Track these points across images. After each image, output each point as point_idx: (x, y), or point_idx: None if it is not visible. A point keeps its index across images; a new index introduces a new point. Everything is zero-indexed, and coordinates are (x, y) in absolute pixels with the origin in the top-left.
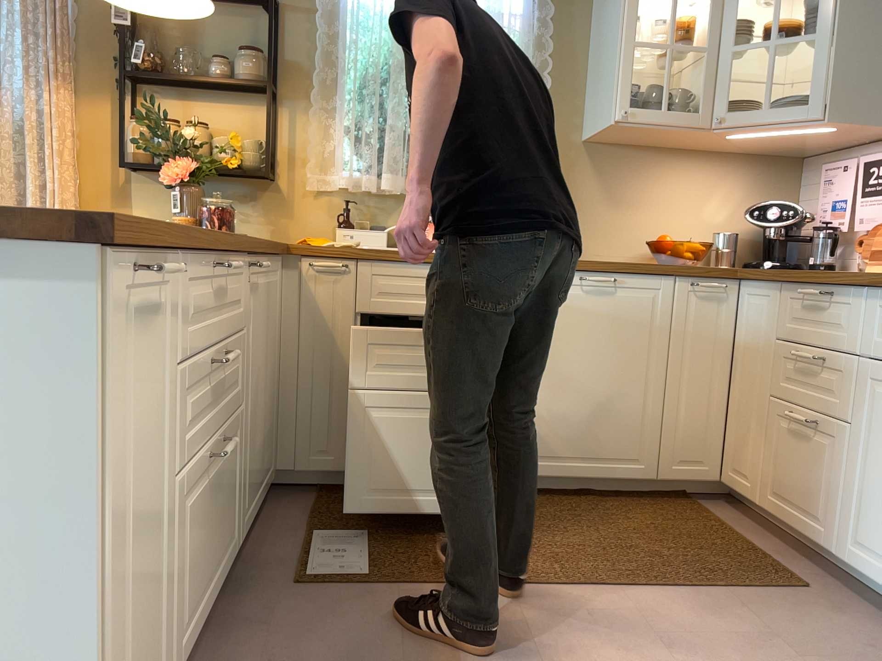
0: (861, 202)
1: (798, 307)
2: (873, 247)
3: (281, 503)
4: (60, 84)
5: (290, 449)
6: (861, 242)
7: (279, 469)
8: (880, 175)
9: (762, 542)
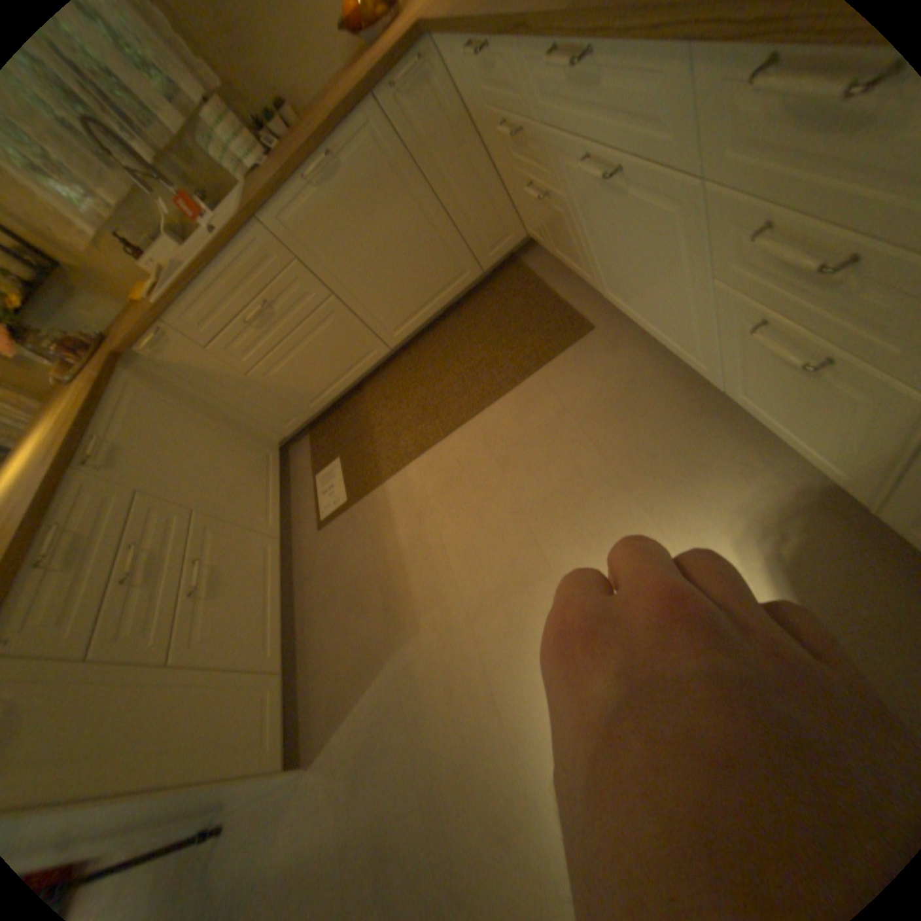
0: None
1: (476, 64)
2: None
3: (299, 458)
4: None
5: (274, 431)
6: None
7: (281, 442)
8: None
9: (565, 284)
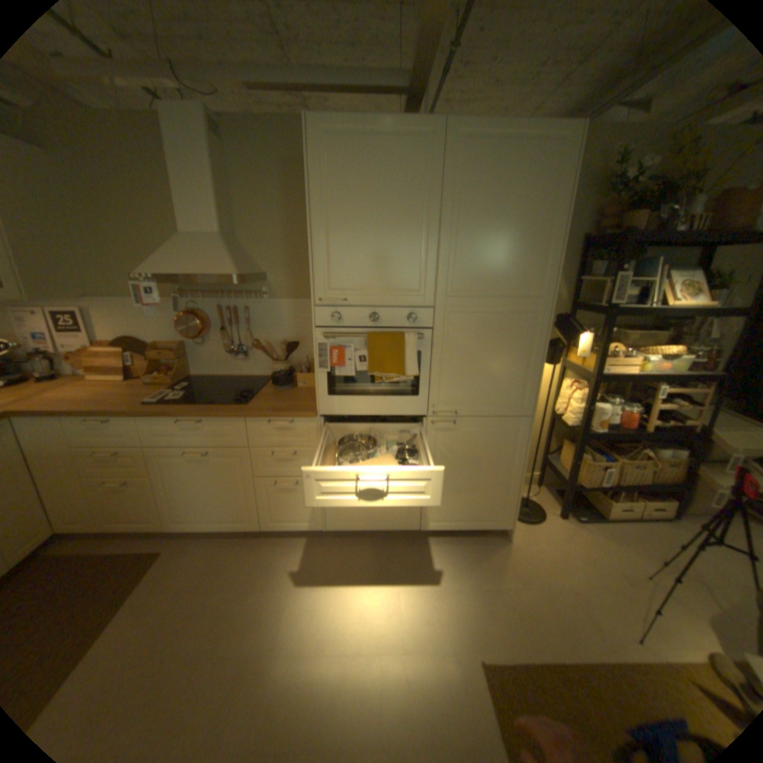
0: (56, 335)
1: (80, 429)
2: (80, 363)
3: None
4: None
5: None
6: (66, 358)
7: None
8: (65, 321)
9: (111, 548)
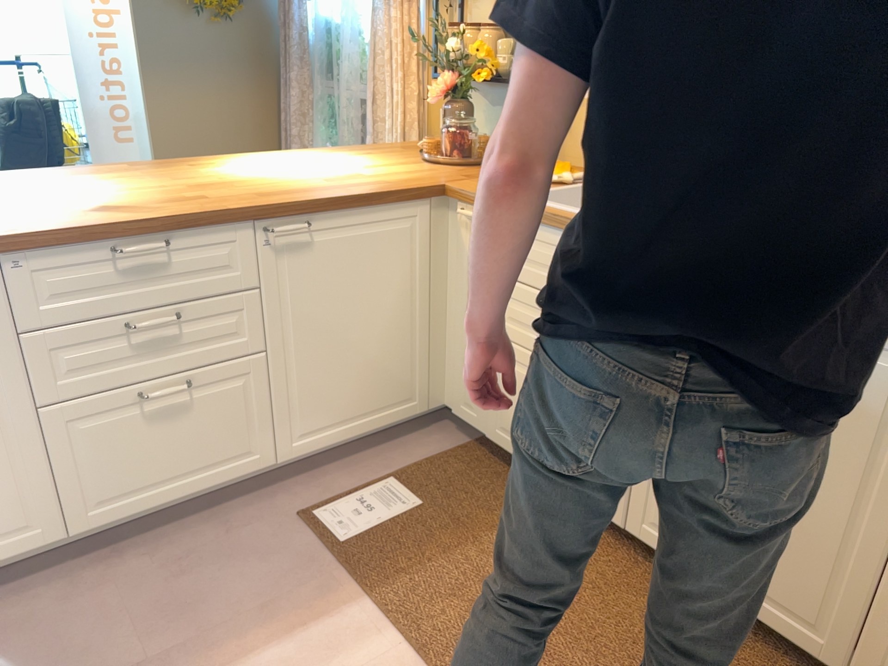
0: None
1: None
2: None
3: (430, 437)
4: (399, 0)
5: (452, 391)
6: None
7: (445, 405)
8: None
9: None
